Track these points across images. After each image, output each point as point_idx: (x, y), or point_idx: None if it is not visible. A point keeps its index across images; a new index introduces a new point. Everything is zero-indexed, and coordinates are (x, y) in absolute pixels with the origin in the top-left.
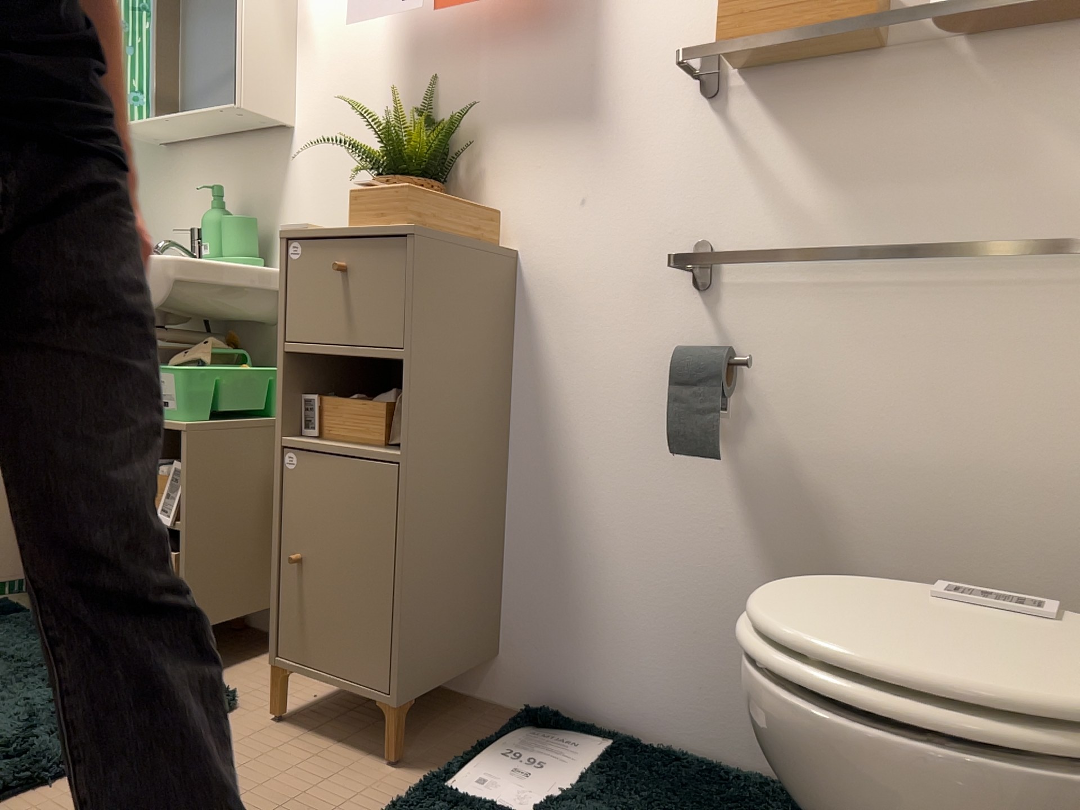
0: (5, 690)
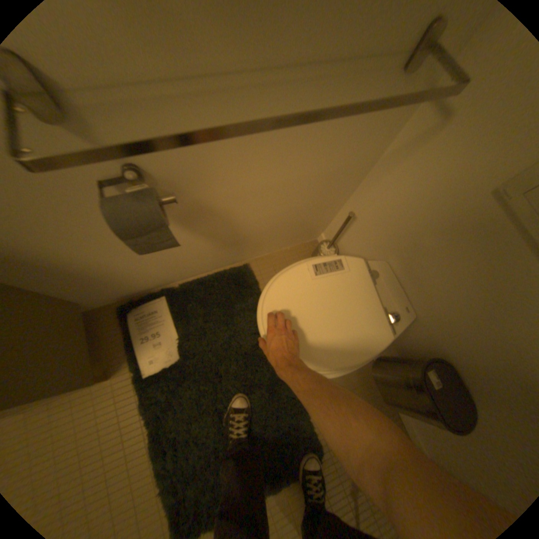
0: None
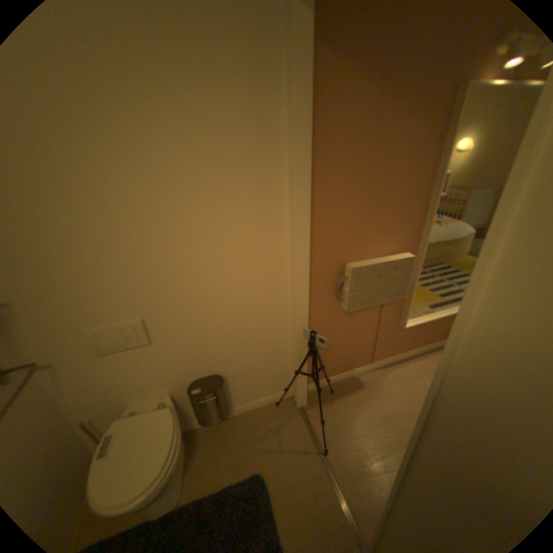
0: None
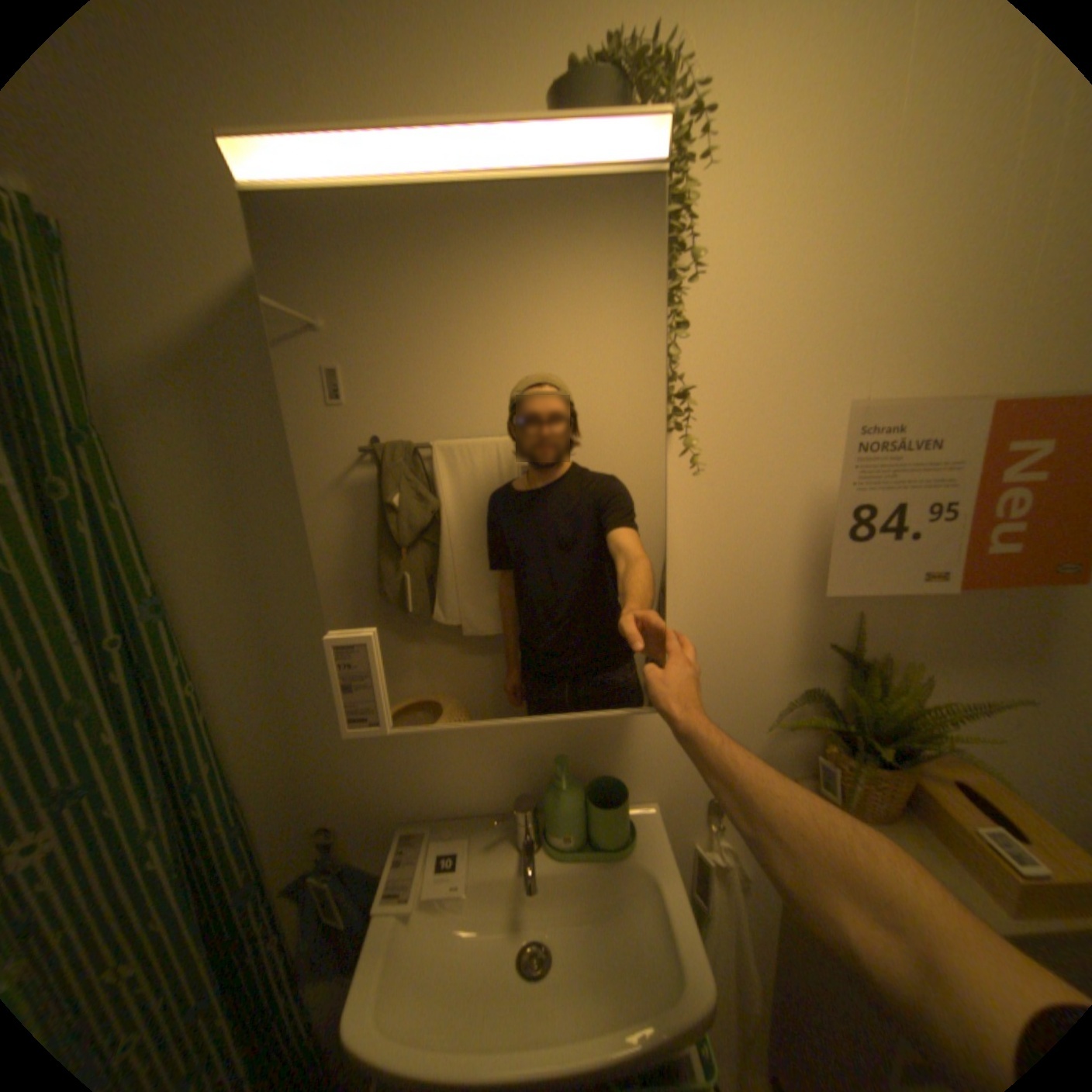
0: None
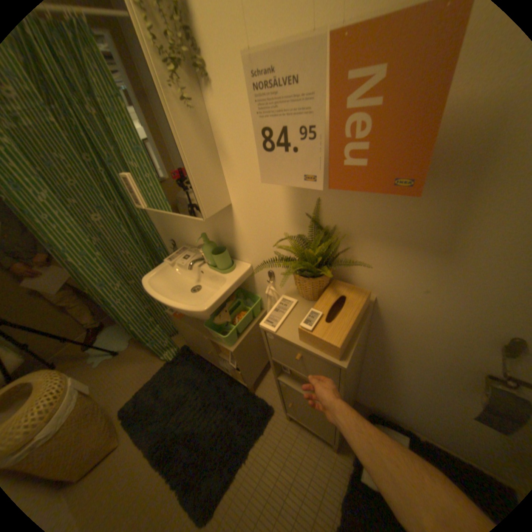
0: (206, 416)
